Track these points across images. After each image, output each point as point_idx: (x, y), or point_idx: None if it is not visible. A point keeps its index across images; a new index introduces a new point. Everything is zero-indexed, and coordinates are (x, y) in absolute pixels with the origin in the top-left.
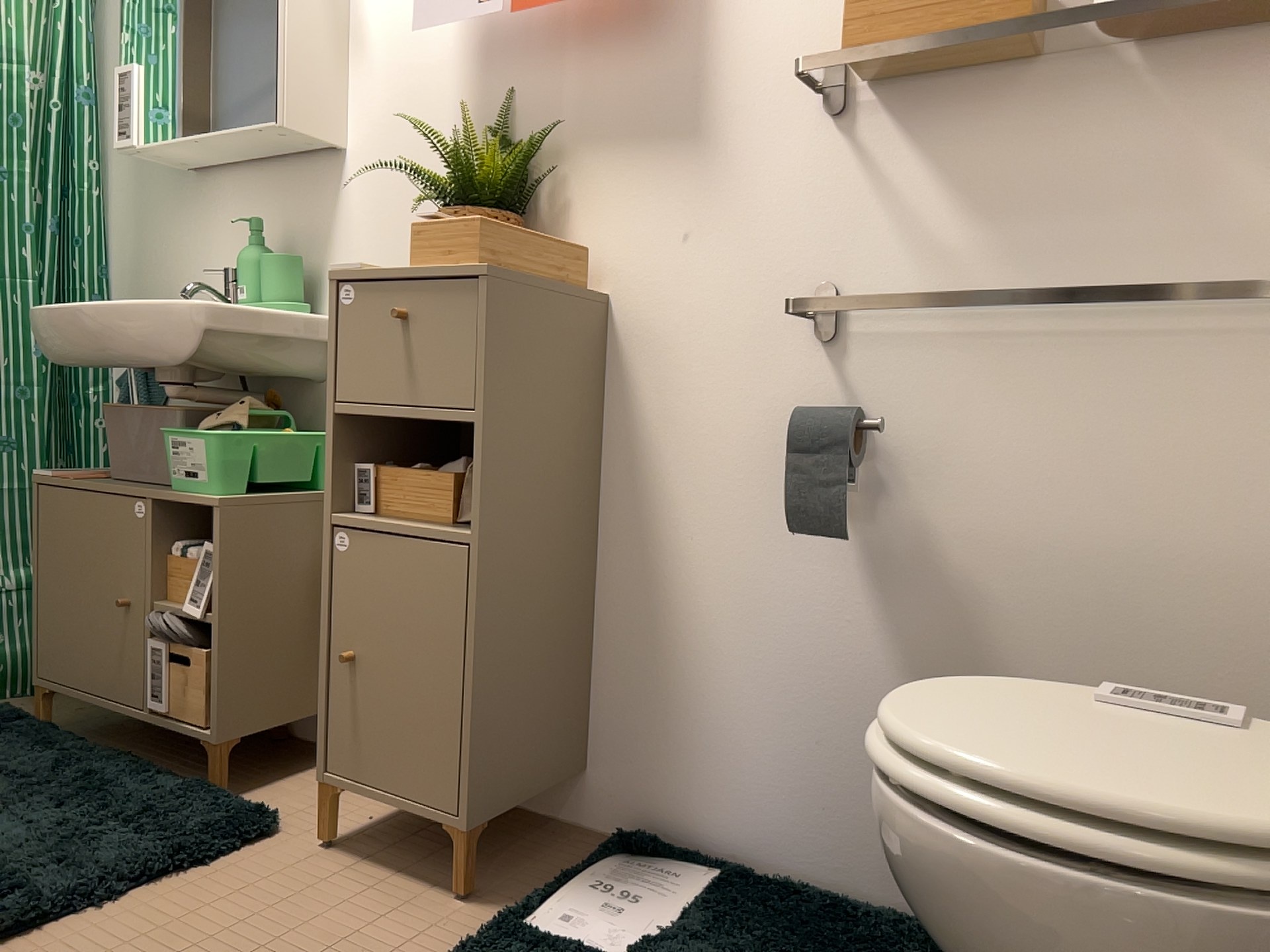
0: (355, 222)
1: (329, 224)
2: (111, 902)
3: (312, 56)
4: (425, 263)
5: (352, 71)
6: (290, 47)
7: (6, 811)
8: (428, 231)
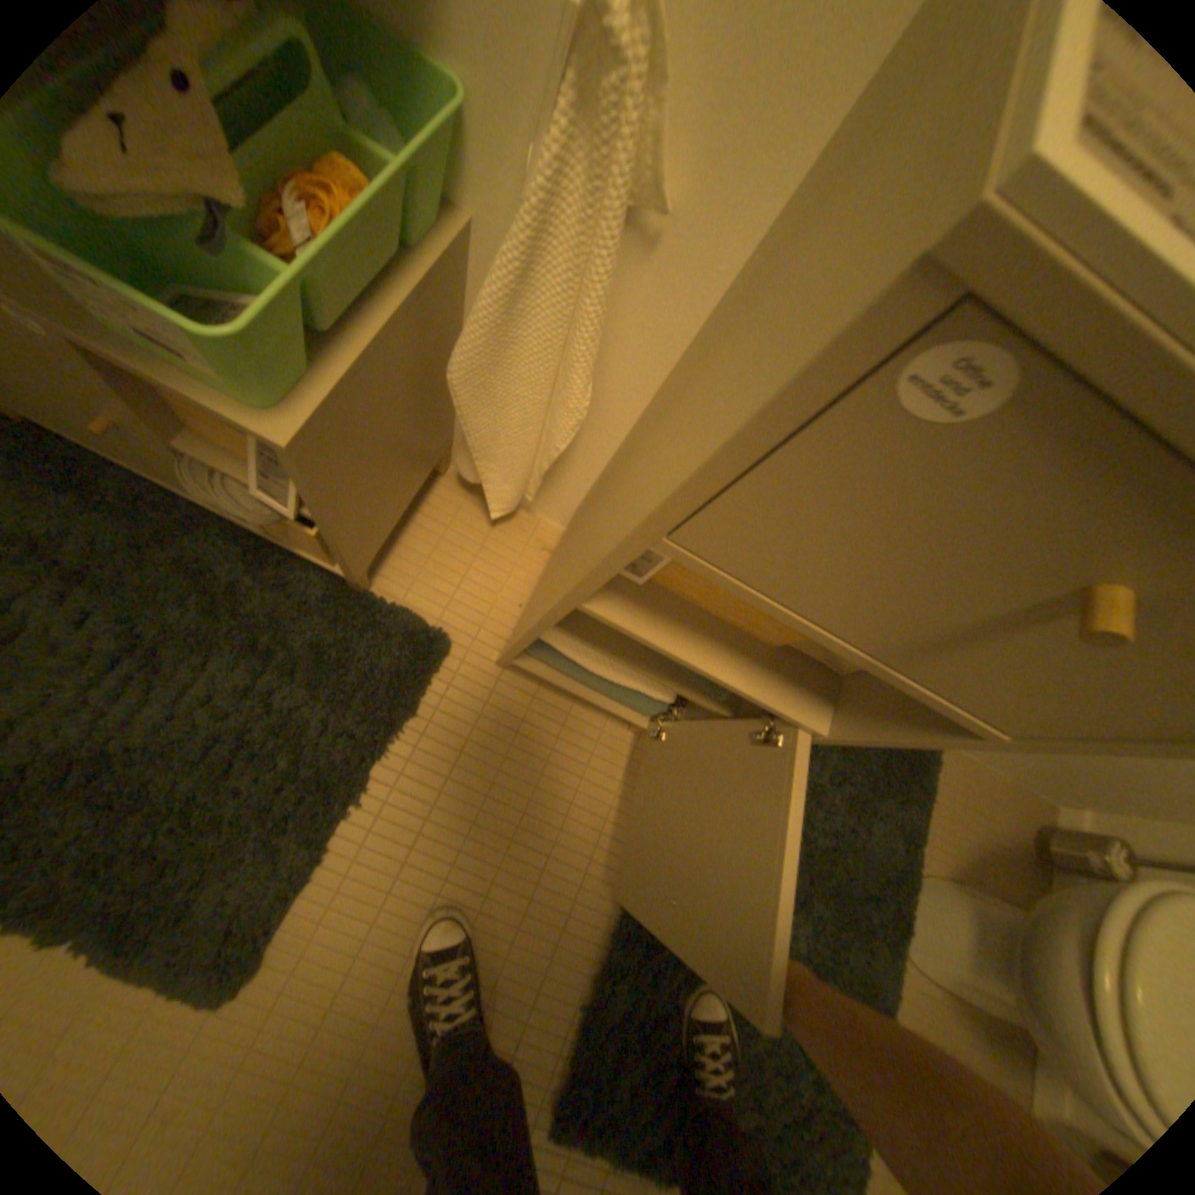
0: None
1: None
2: (368, 797)
3: None
4: None
5: None
6: None
7: (156, 680)
8: None
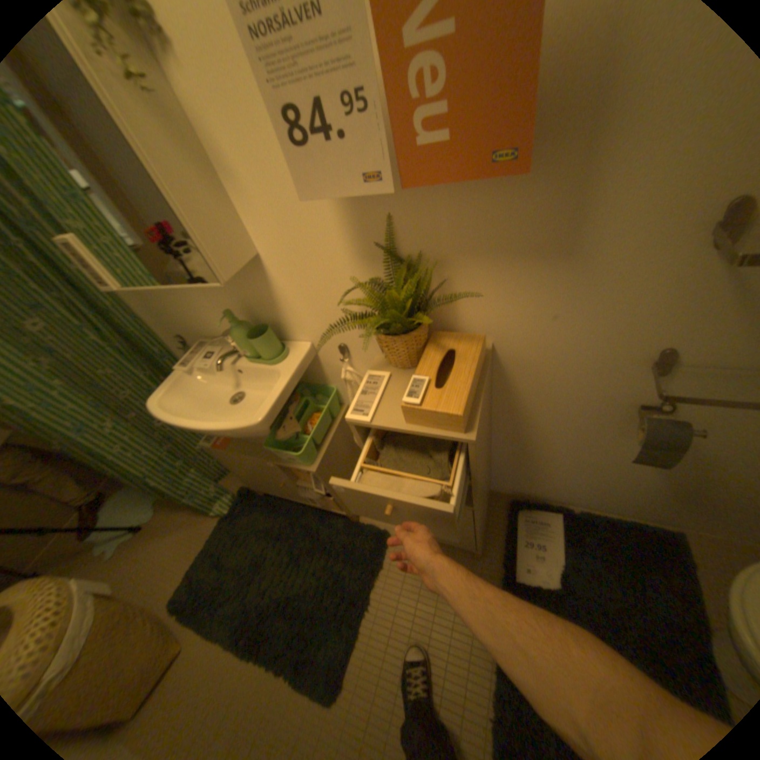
0: (289, 296)
1: (270, 296)
2: (370, 607)
3: (206, 210)
4: (420, 425)
5: (231, 195)
6: (191, 220)
7: (299, 569)
8: (417, 409)
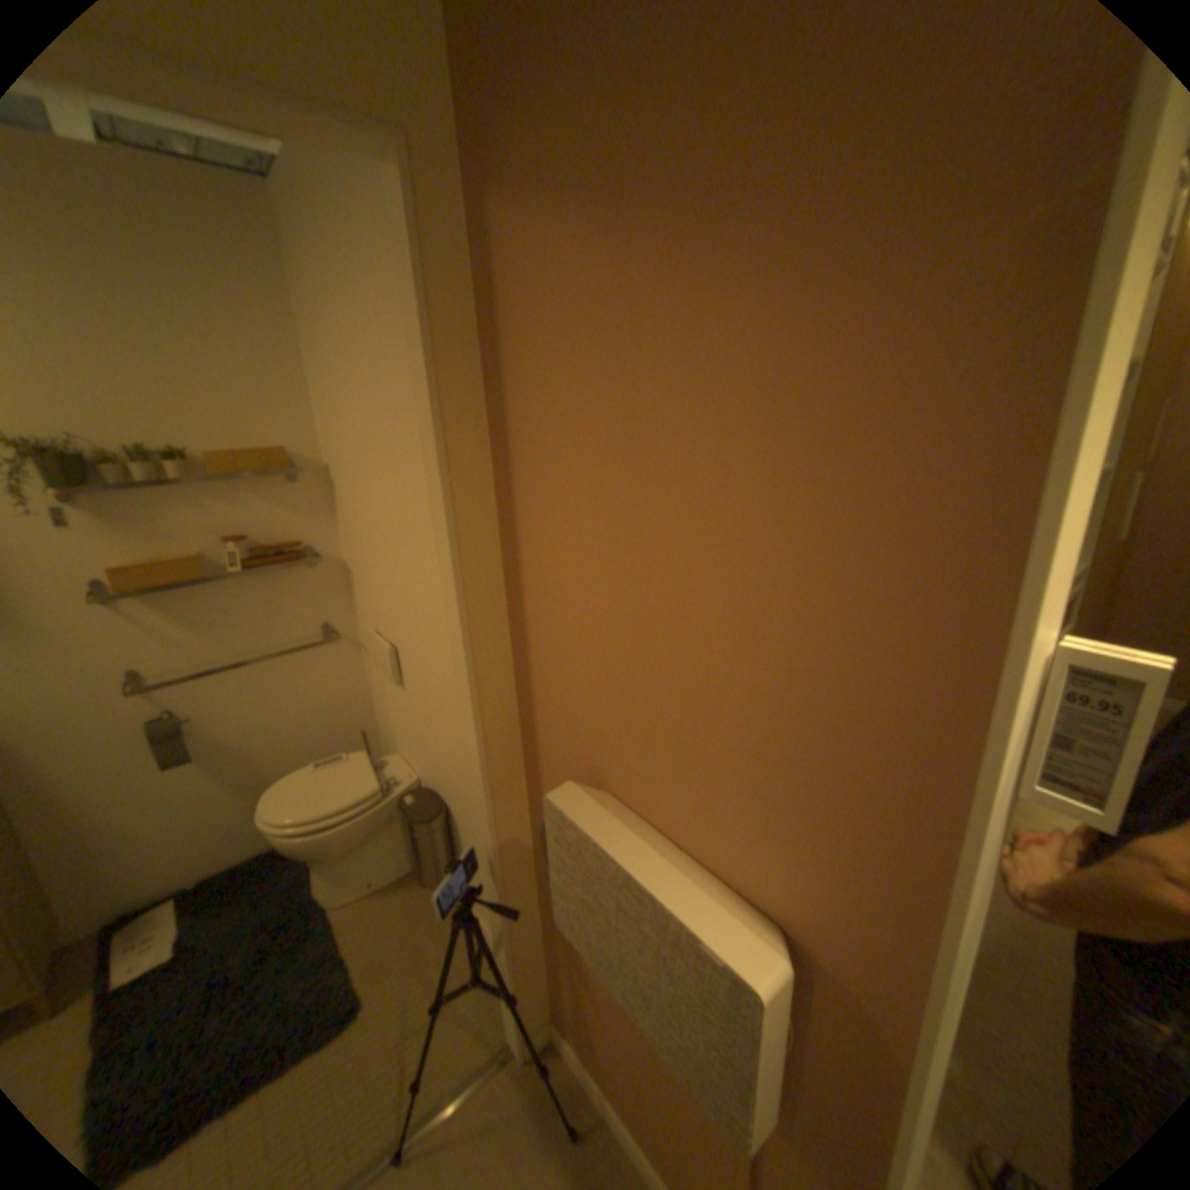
0: None
1: None
2: None
3: None
4: None
5: None
6: None
7: None
8: None
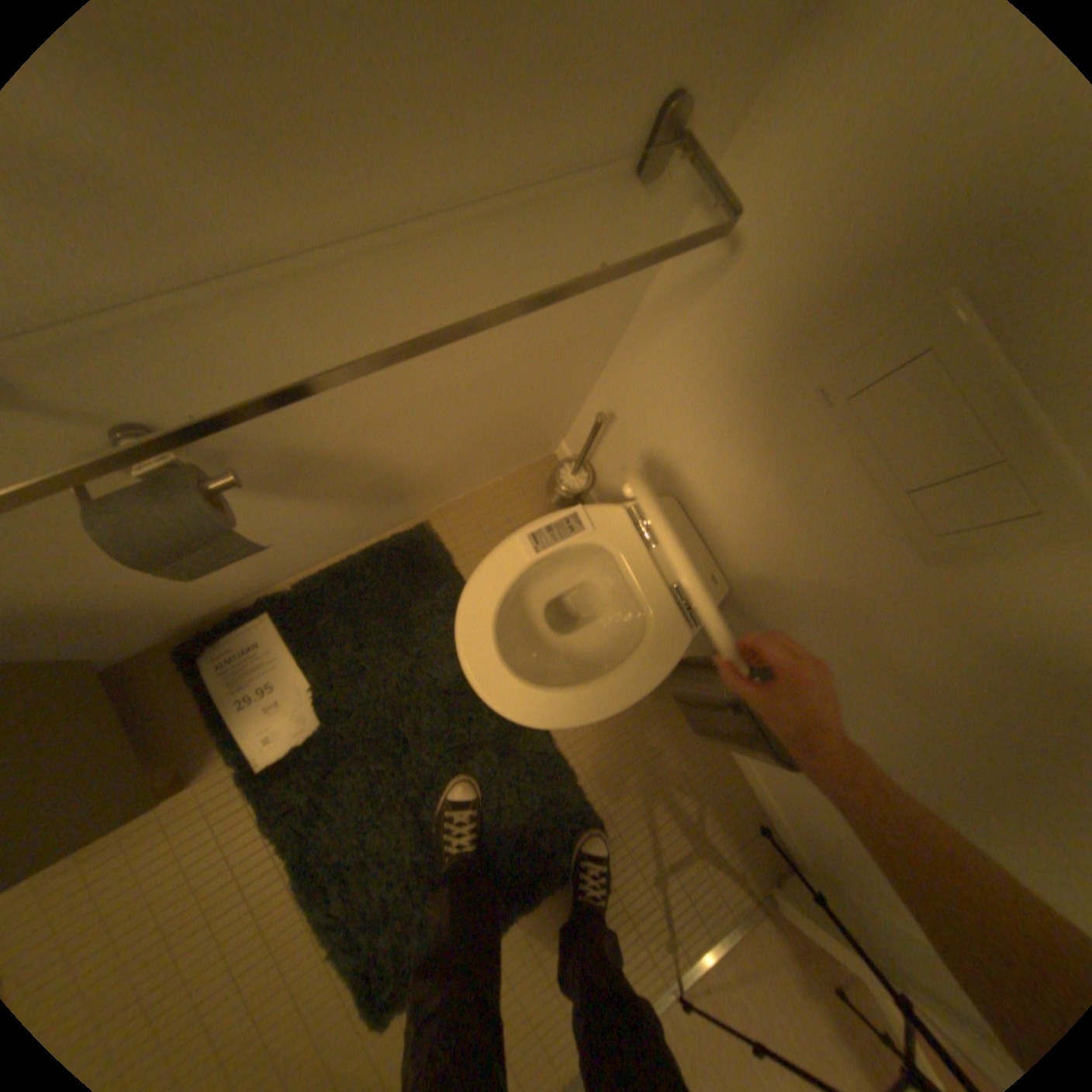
0: None
1: None
2: None
3: None
4: None
5: None
6: None
7: None
8: None
